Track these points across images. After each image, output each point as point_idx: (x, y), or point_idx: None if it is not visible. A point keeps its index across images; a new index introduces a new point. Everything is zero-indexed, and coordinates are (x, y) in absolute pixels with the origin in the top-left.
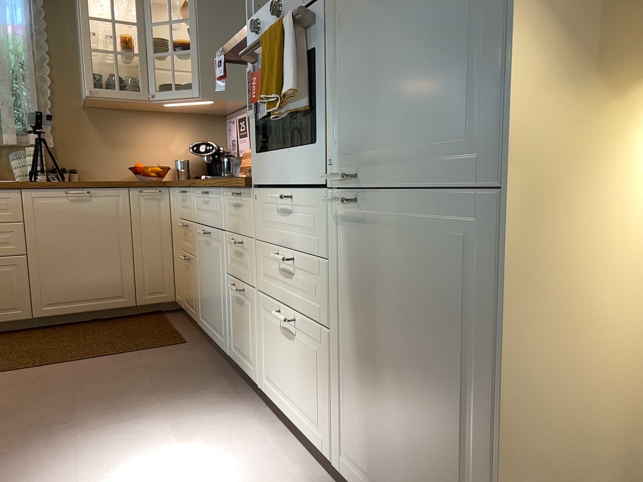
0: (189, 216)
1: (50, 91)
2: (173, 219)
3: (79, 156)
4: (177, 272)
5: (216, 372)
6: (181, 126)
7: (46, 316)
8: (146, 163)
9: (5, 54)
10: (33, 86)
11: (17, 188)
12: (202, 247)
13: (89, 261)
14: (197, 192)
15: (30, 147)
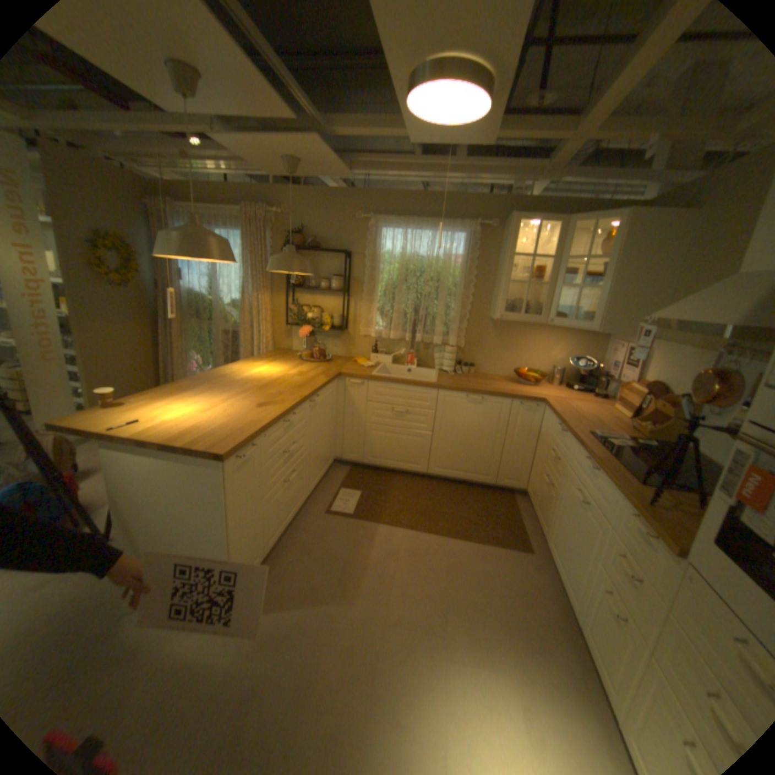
0: (564, 455)
1: (469, 306)
2: (543, 432)
3: (478, 353)
4: (536, 475)
5: (561, 624)
6: (565, 337)
7: (435, 474)
8: (527, 364)
9: (446, 279)
10: (459, 302)
11: (436, 388)
12: (574, 500)
13: (470, 446)
14: (585, 459)
15: (447, 344)
